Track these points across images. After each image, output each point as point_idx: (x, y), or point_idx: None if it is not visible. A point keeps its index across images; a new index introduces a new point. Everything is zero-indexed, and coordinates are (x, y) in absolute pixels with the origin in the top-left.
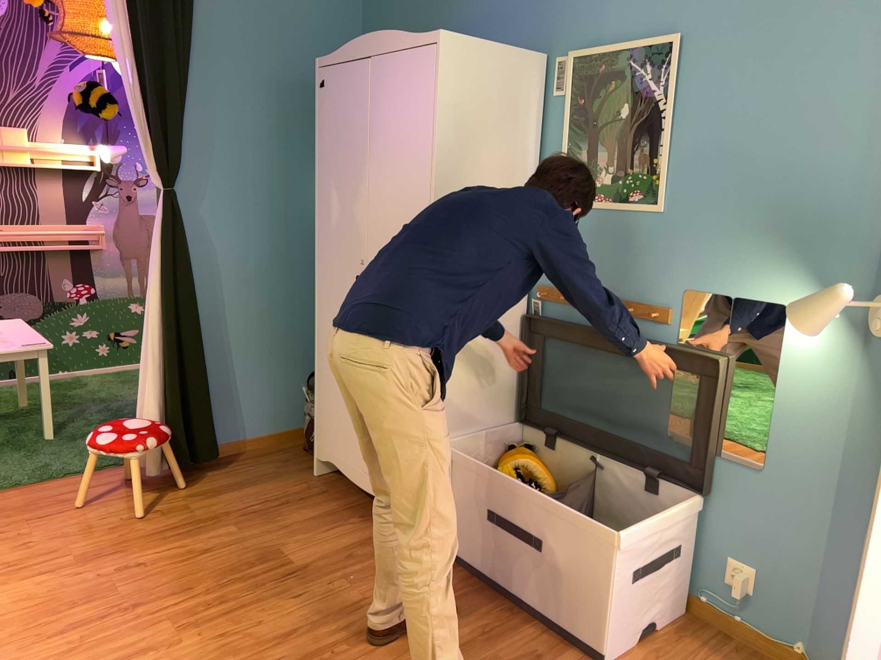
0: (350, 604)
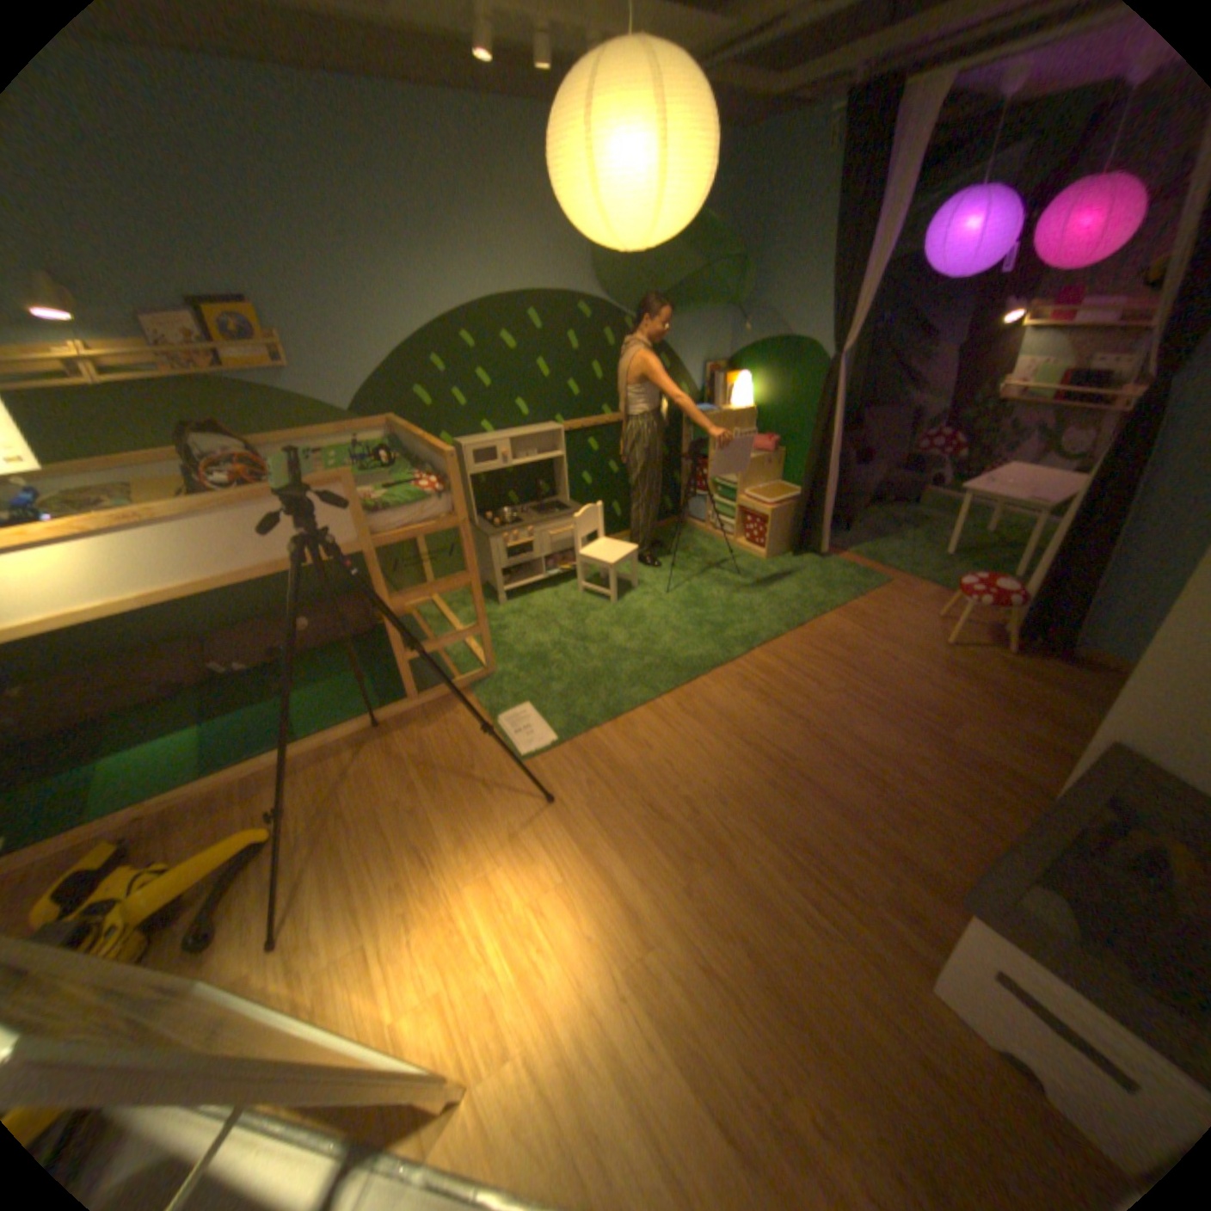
0: (919, 776)
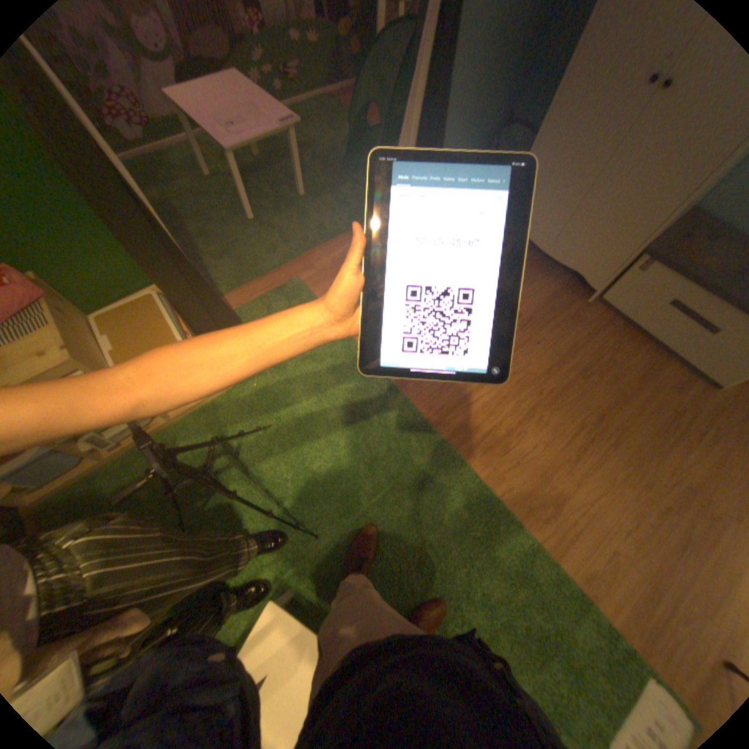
0: (569, 347)
